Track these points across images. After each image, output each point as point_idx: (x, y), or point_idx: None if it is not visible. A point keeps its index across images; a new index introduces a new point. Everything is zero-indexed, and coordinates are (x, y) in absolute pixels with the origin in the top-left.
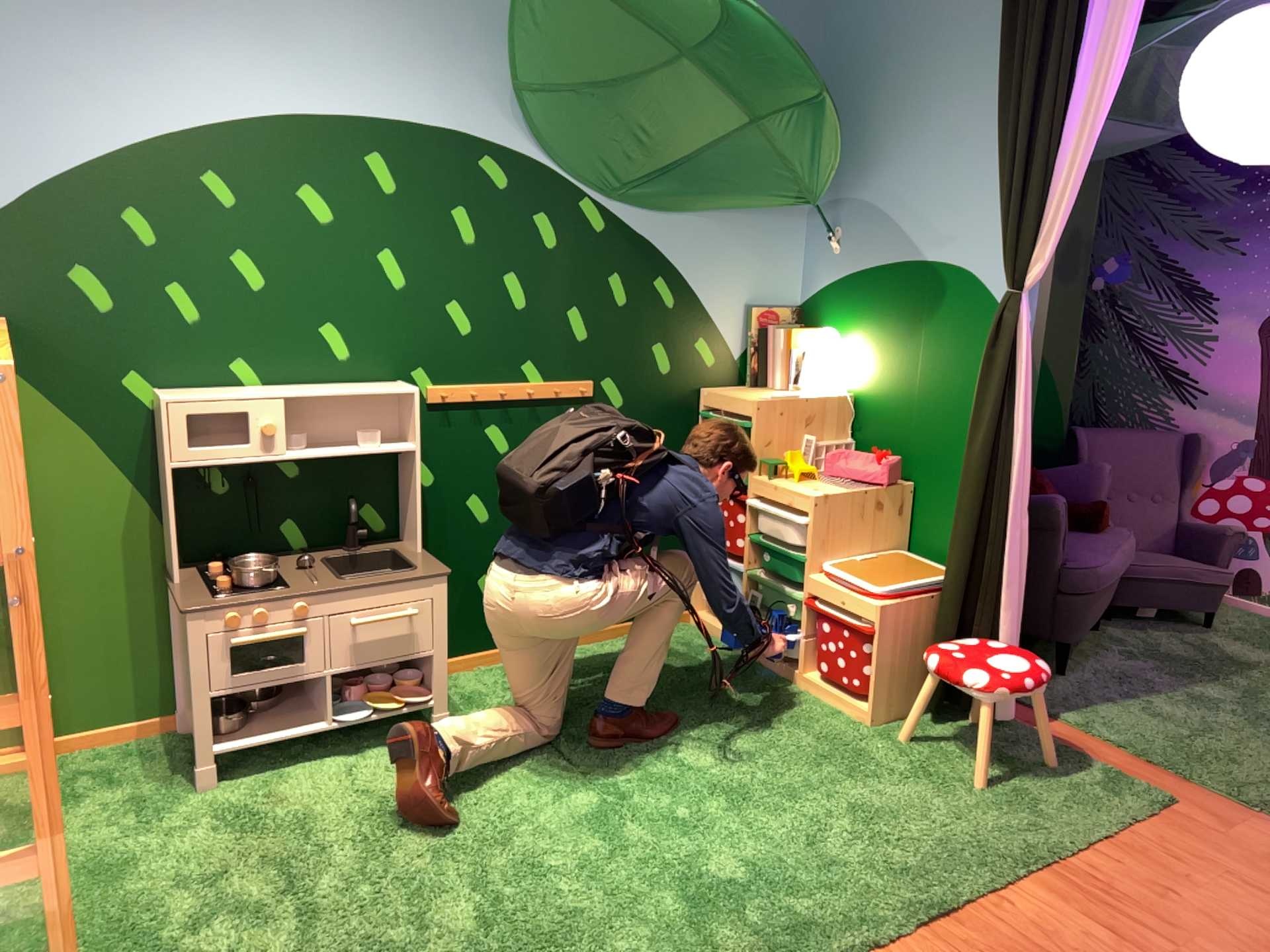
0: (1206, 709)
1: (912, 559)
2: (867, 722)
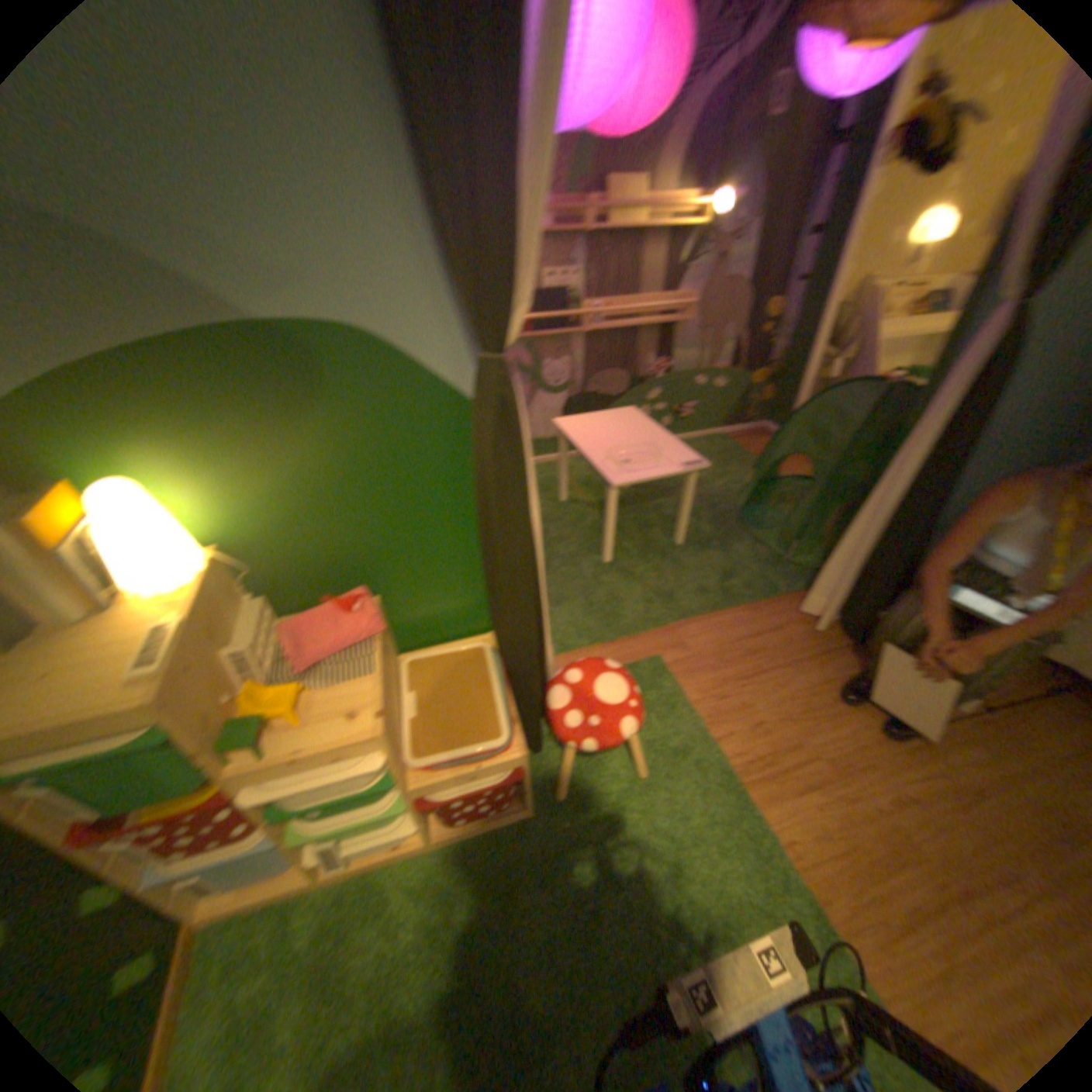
0: (566, 570)
1: (436, 654)
2: (535, 811)
